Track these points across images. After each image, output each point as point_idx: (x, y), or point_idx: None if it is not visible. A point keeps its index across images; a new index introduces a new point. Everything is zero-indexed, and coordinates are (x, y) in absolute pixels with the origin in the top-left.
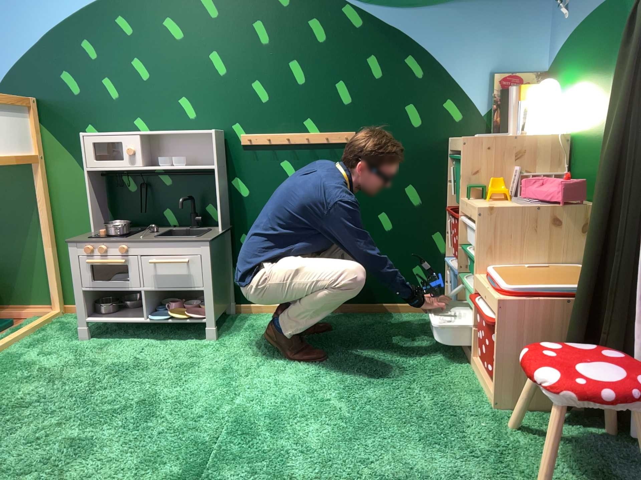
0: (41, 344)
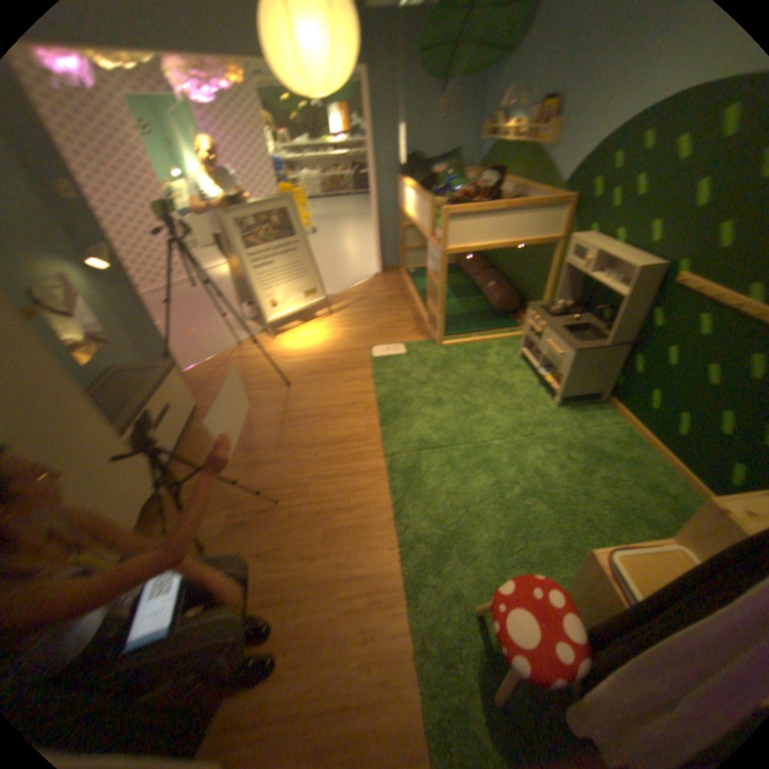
0: (503, 348)
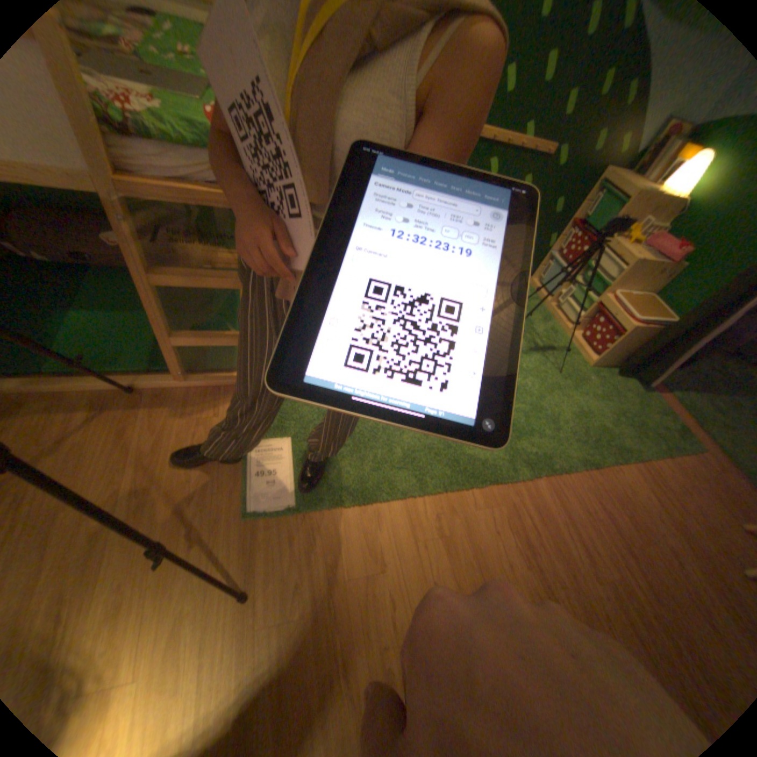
0: None
